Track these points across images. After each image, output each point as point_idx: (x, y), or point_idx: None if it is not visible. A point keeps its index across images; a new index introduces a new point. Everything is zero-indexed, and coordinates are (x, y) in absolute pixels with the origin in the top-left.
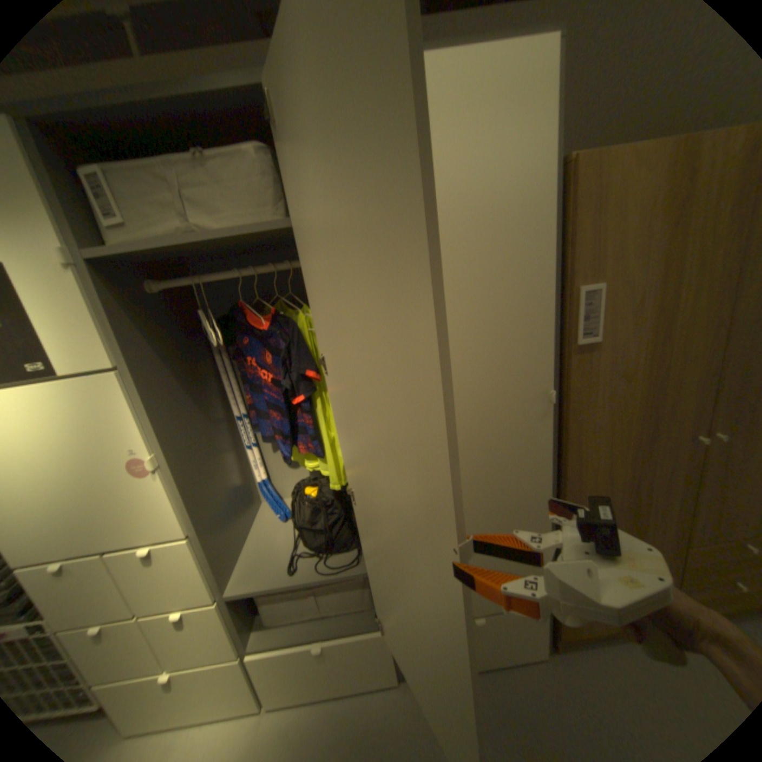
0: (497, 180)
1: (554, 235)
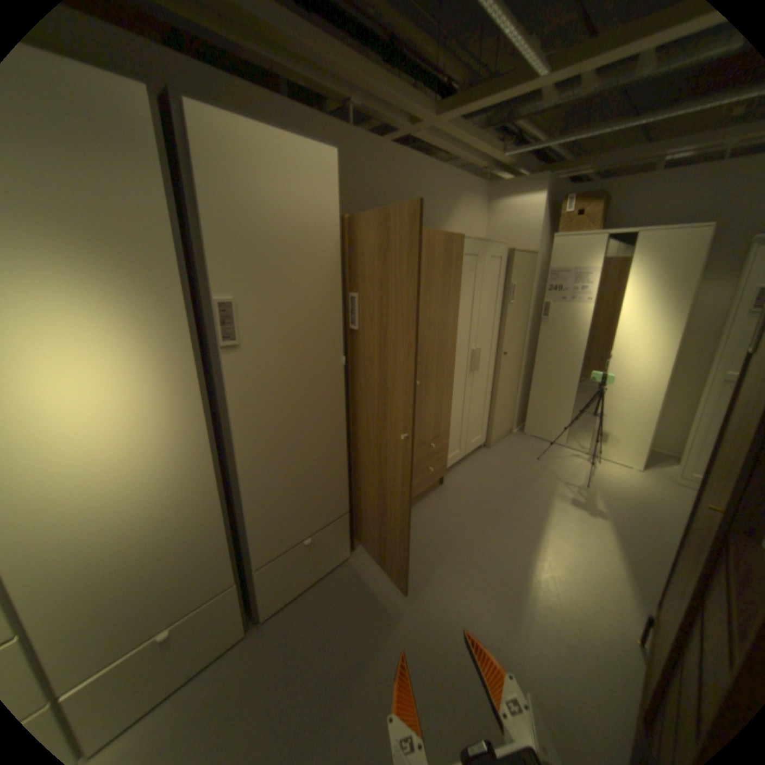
0: (310, 219)
1: (340, 260)
